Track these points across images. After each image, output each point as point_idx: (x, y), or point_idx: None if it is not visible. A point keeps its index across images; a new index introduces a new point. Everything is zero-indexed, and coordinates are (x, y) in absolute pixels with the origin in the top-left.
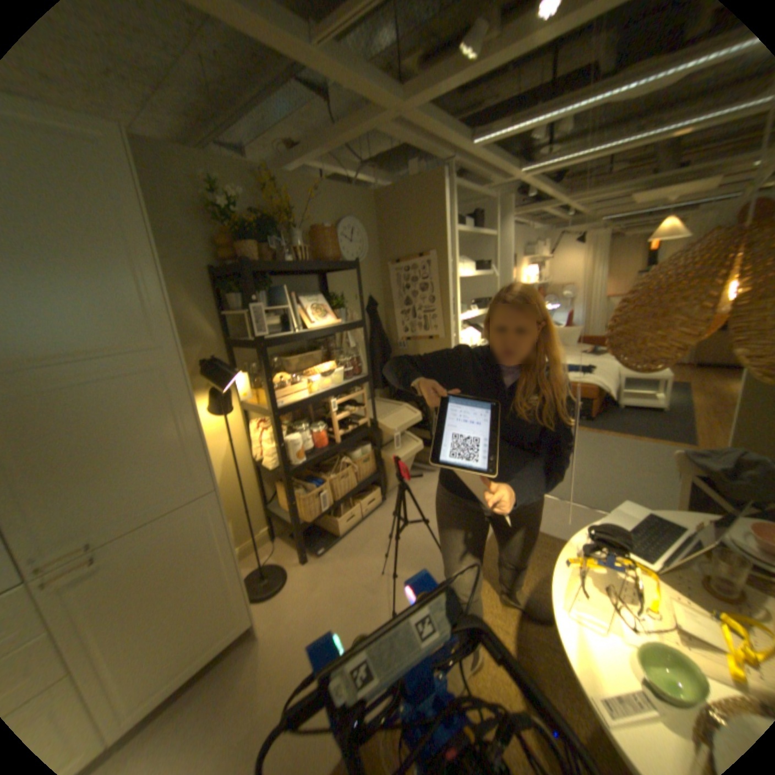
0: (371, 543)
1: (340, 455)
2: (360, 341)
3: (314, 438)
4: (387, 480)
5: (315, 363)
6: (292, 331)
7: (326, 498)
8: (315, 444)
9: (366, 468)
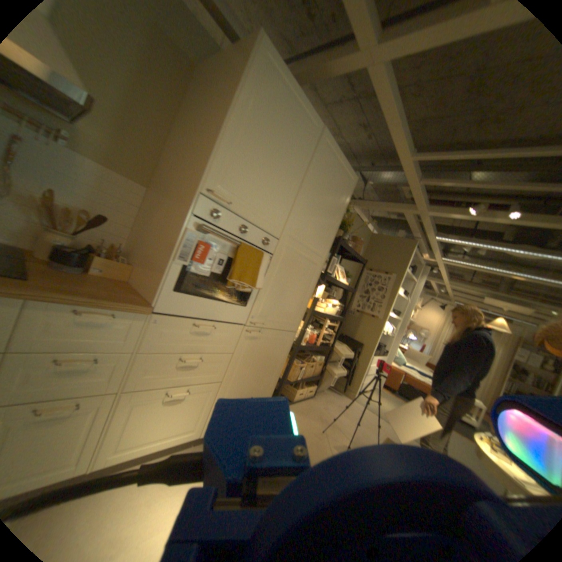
0: (312, 415)
1: (311, 354)
2: (338, 300)
3: (310, 336)
4: (322, 385)
5: (323, 299)
6: (332, 277)
7: (302, 374)
8: (309, 340)
9: (318, 370)
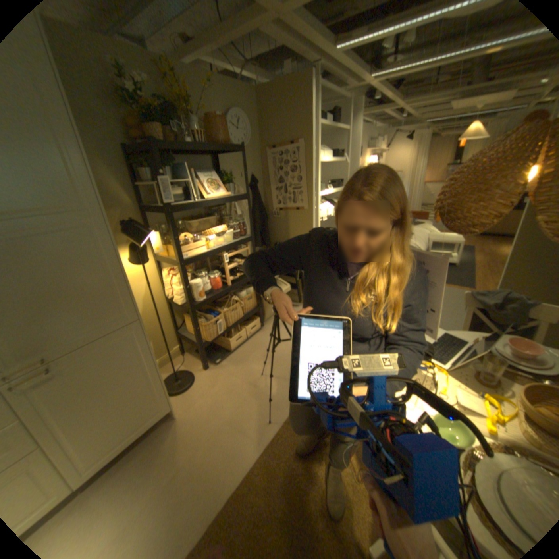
0: (253, 354)
1: (231, 294)
2: (245, 209)
3: (212, 281)
4: (265, 312)
5: (211, 226)
6: (193, 199)
7: (221, 324)
8: (213, 286)
9: (250, 303)
